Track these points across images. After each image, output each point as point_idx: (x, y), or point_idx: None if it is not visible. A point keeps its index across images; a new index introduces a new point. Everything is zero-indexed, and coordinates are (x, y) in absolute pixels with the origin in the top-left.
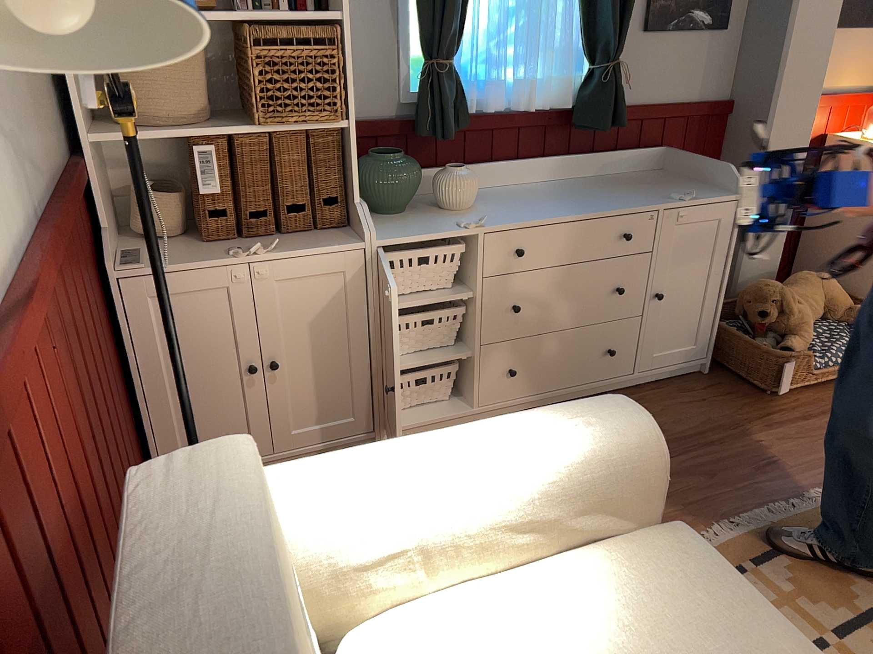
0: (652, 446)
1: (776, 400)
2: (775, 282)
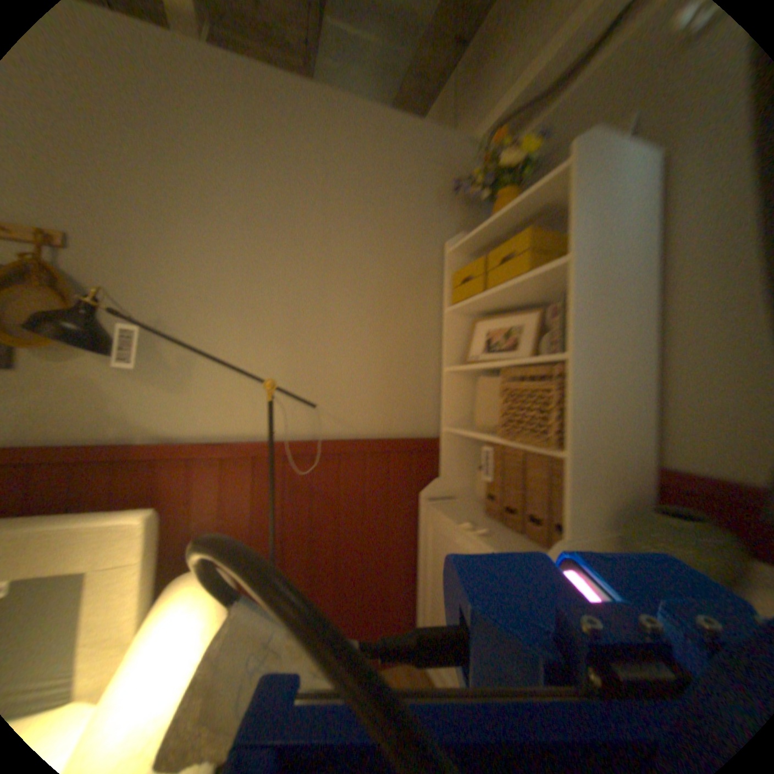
0: None
1: None
2: None
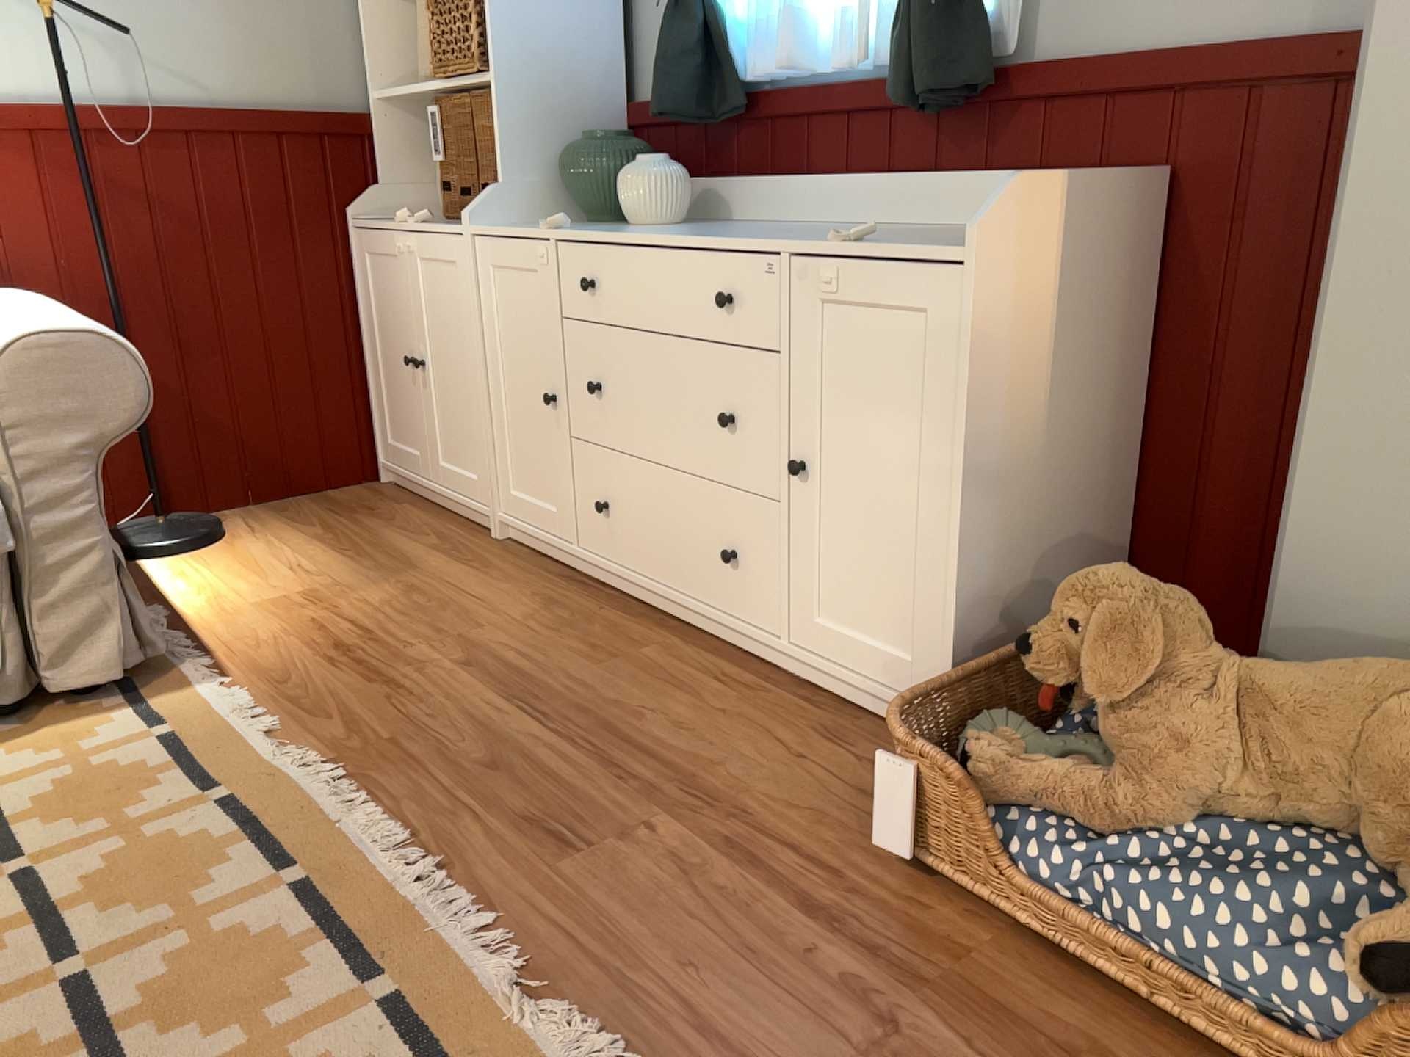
0: (9, 359)
1: (889, 865)
2: (1155, 590)
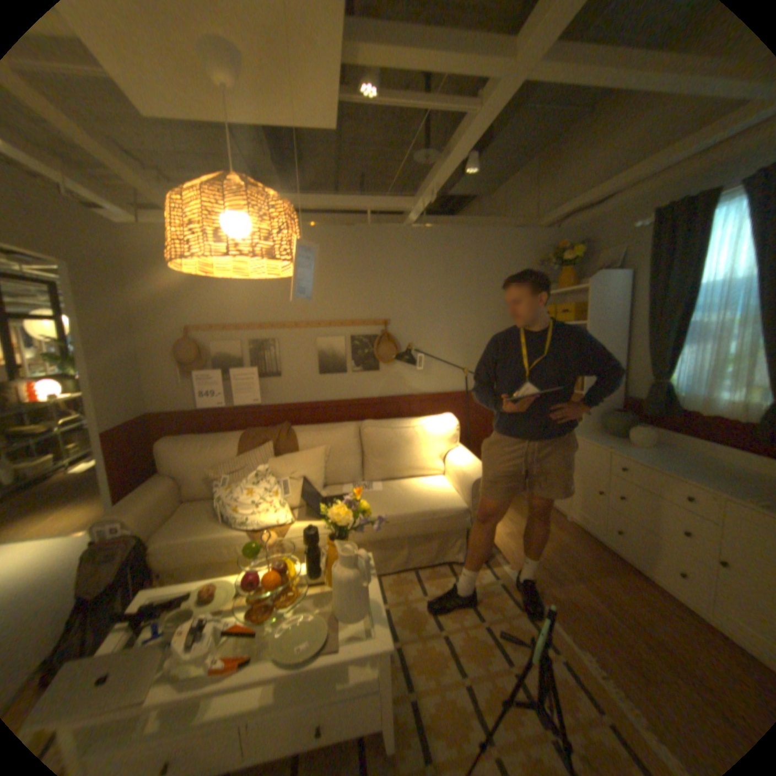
0: (475, 483)
1: None
2: None
